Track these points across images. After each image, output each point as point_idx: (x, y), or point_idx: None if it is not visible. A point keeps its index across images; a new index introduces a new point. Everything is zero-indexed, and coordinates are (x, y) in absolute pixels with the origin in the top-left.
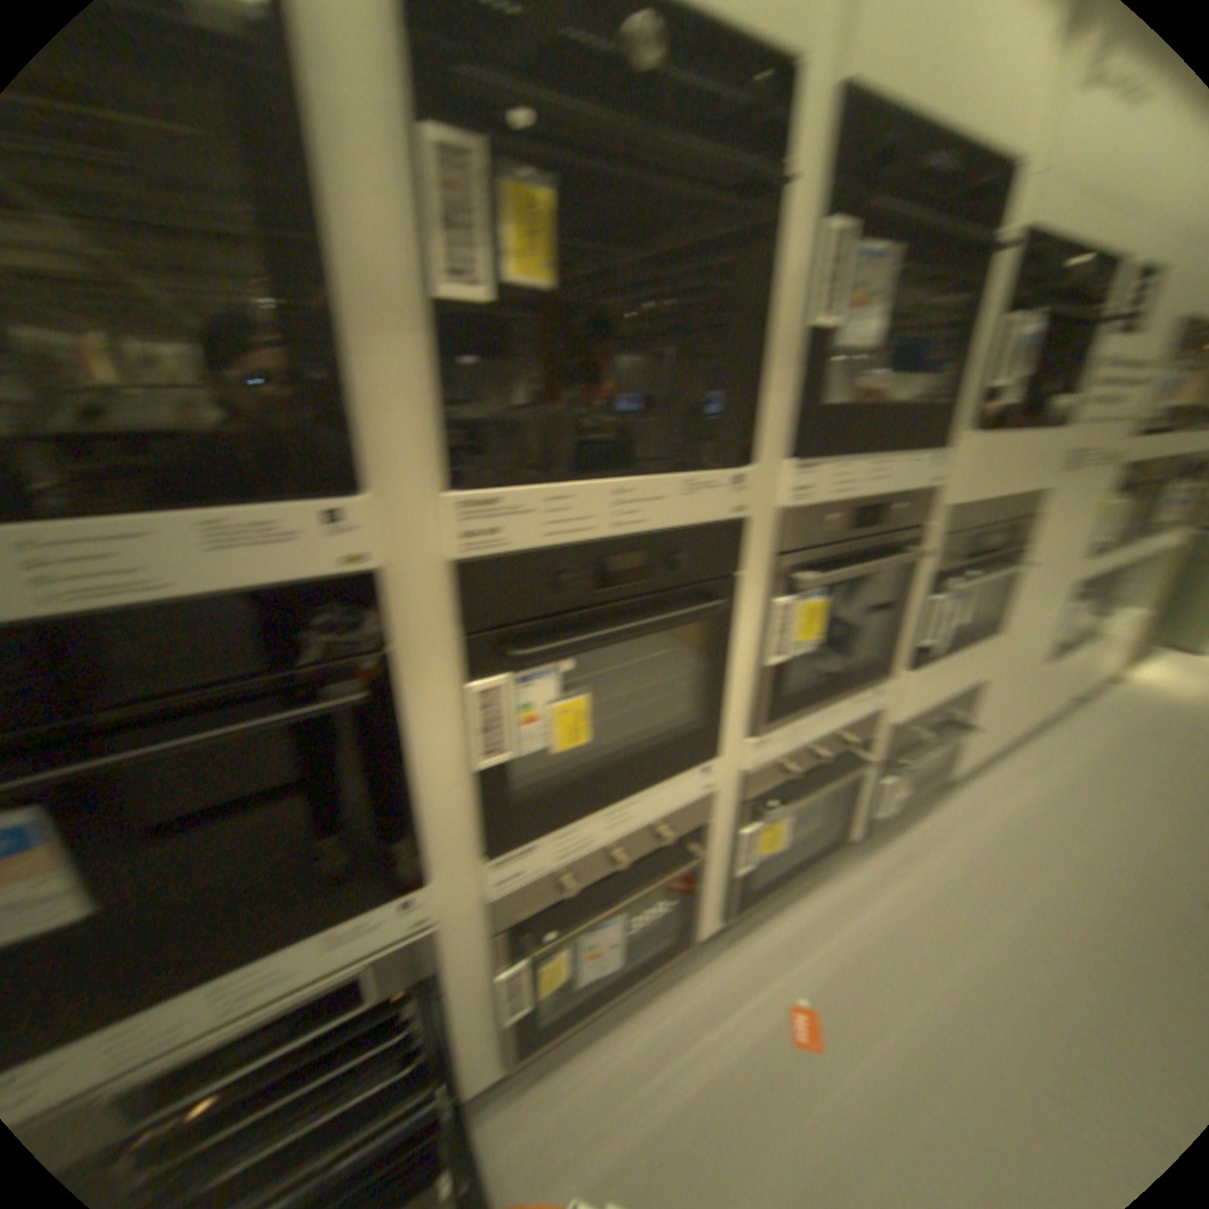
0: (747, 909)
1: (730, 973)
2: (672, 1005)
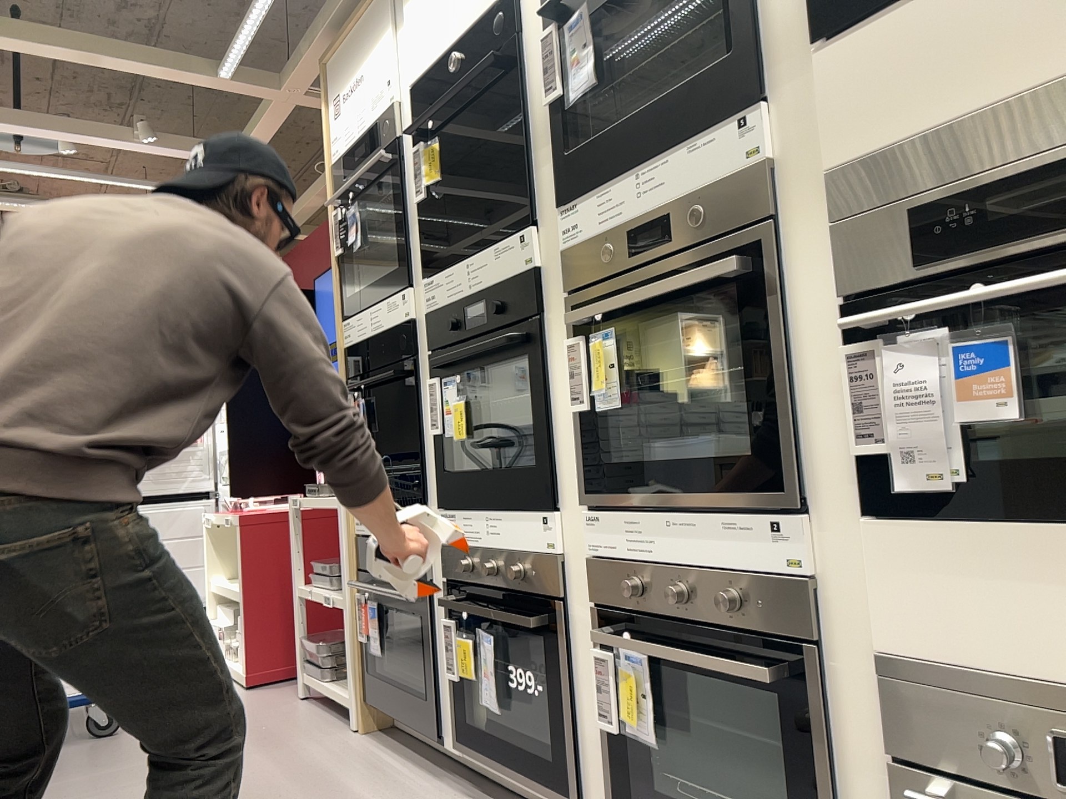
0: None
1: None
2: None
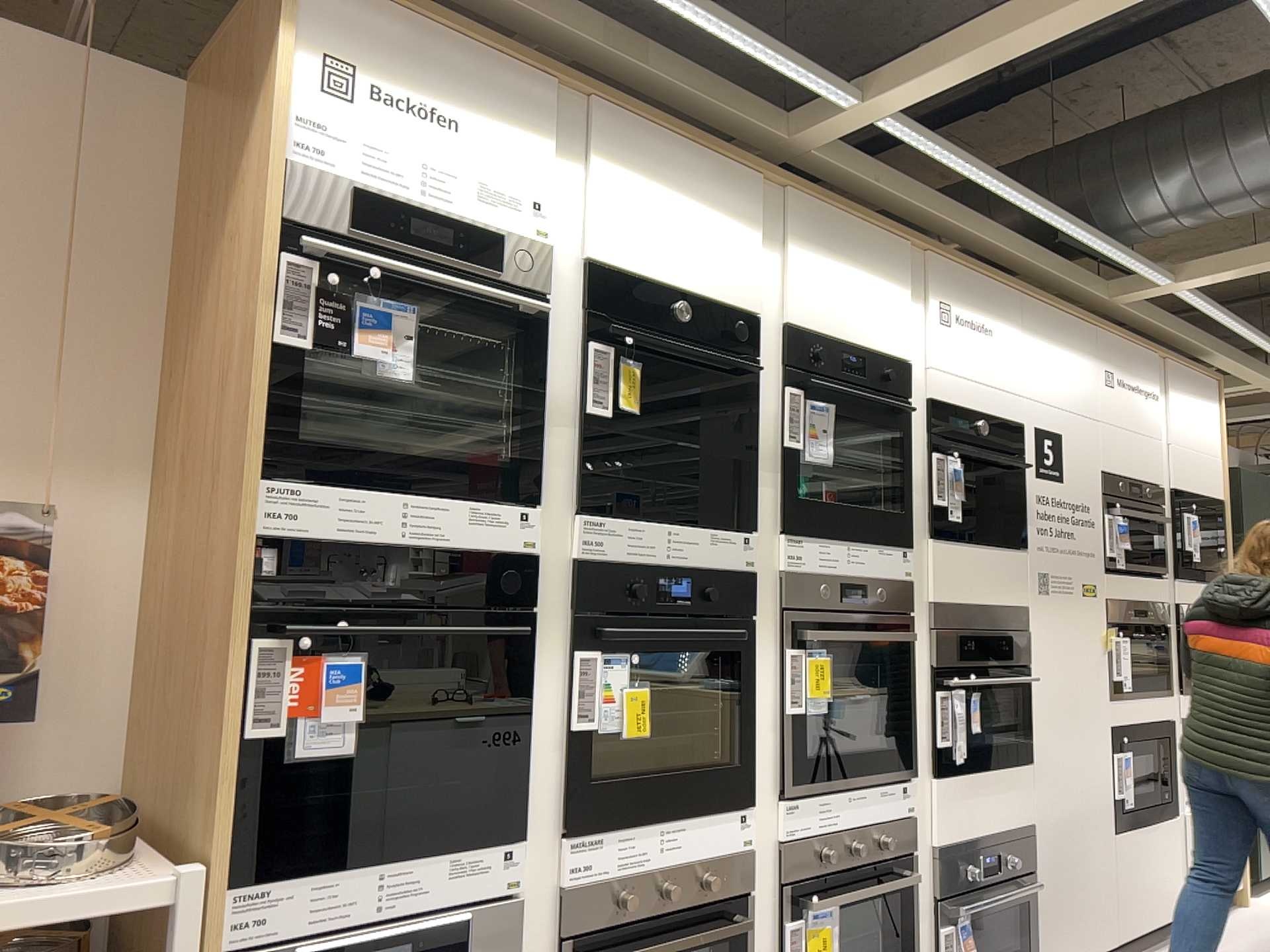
0: None
1: None
2: None
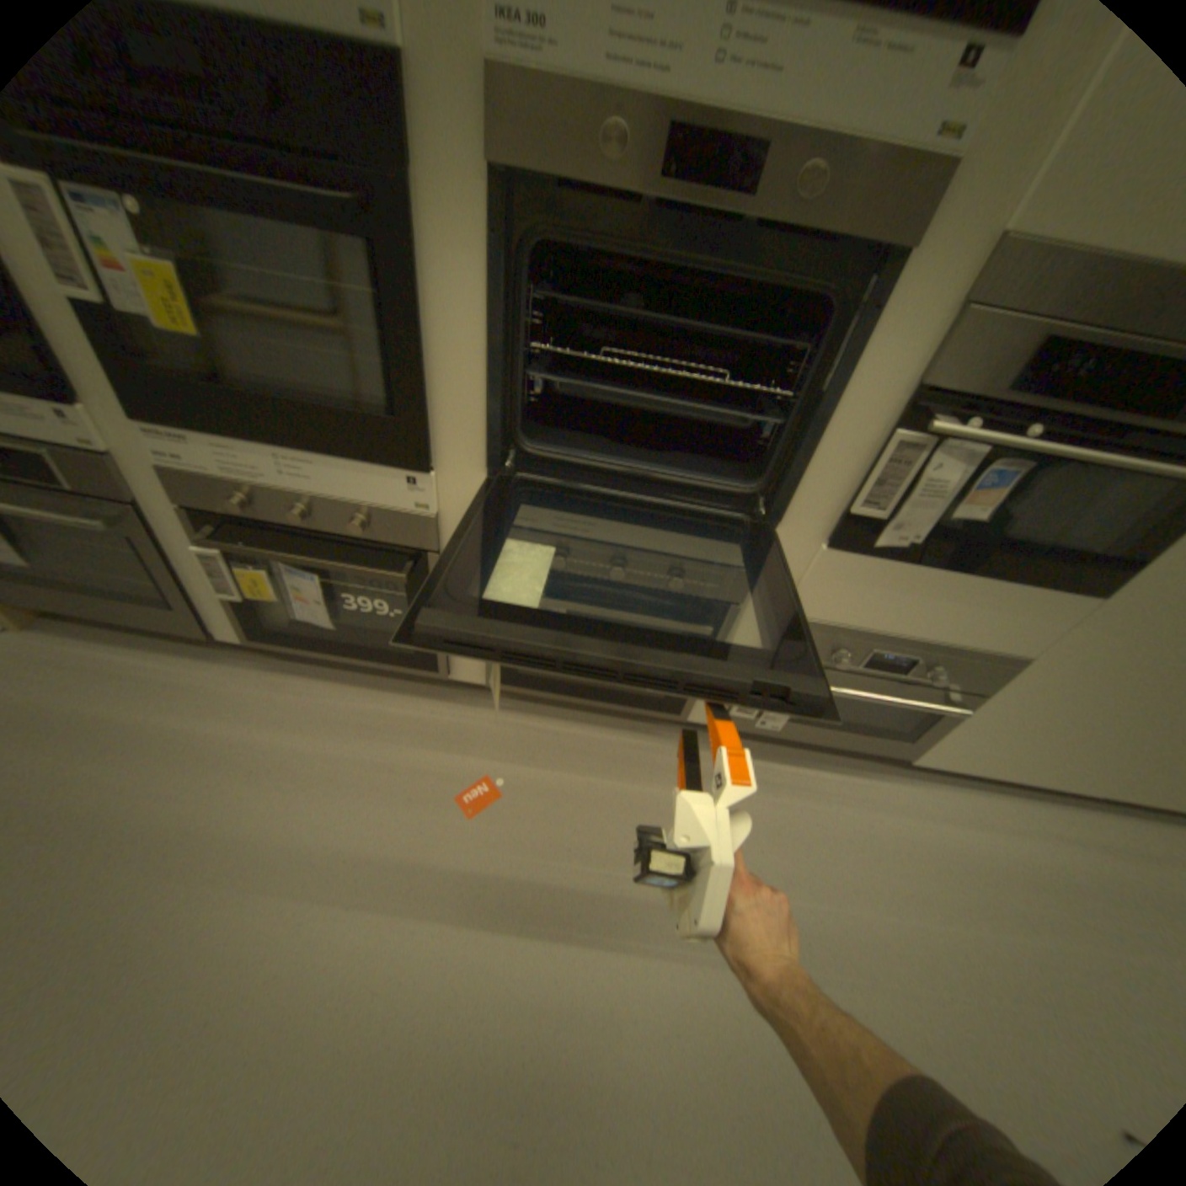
0: (521, 687)
1: (475, 721)
2: (409, 705)
